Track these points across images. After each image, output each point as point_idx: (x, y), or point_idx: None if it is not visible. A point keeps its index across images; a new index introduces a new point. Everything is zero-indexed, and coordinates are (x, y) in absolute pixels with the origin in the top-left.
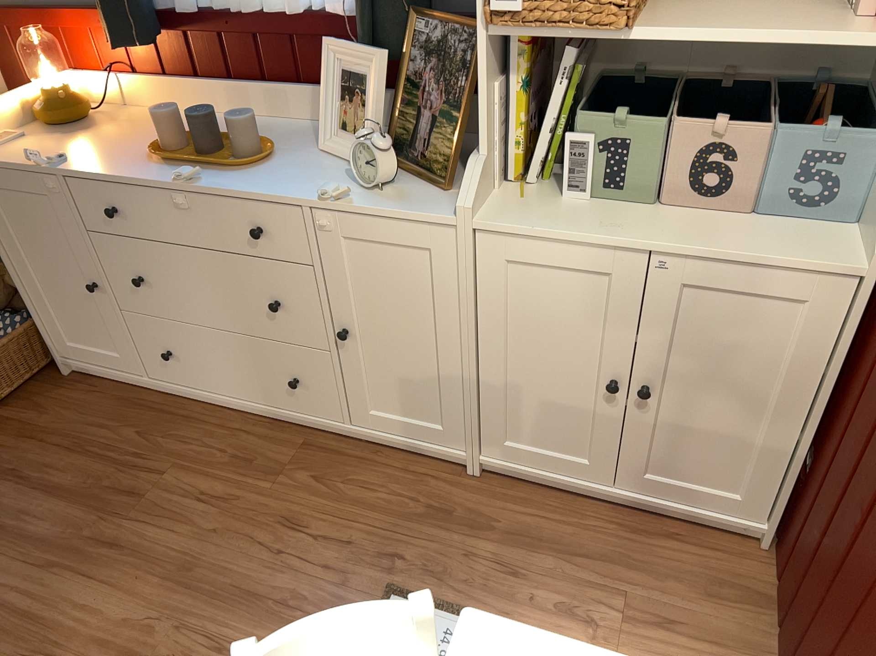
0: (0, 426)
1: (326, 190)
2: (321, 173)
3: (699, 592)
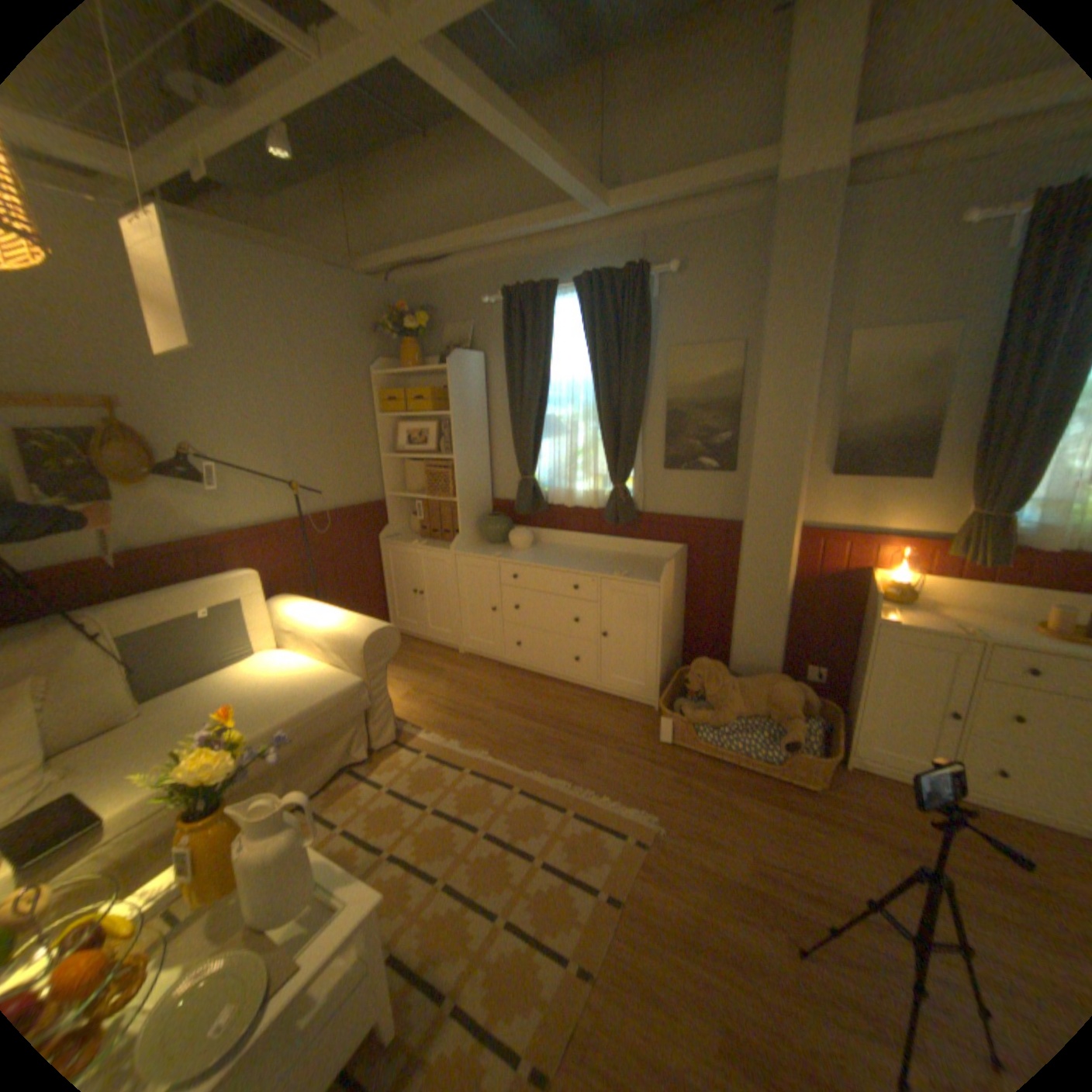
0: (840, 808)
1: None
2: None
3: None
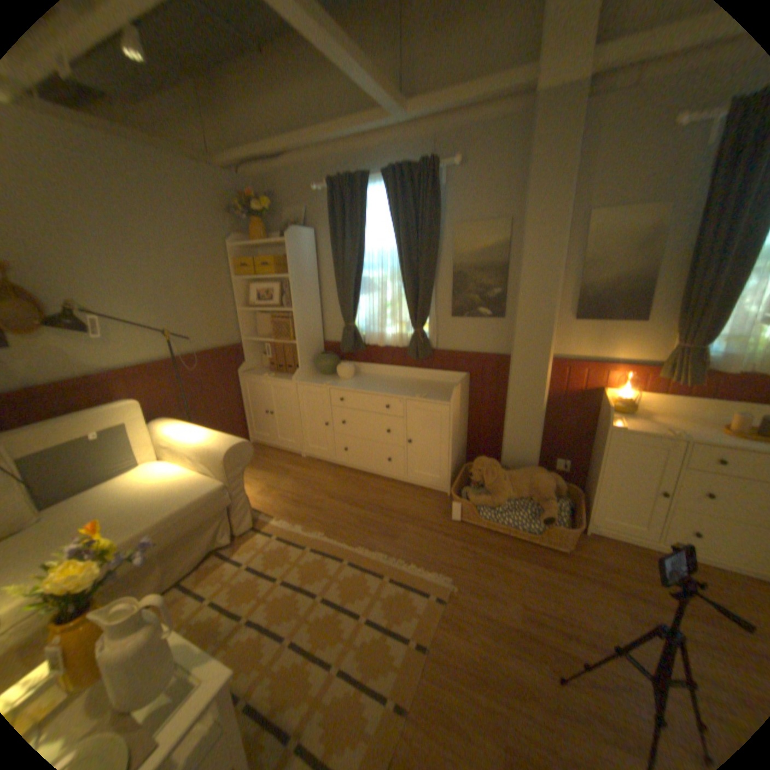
0: (583, 564)
1: None
2: None
3: None
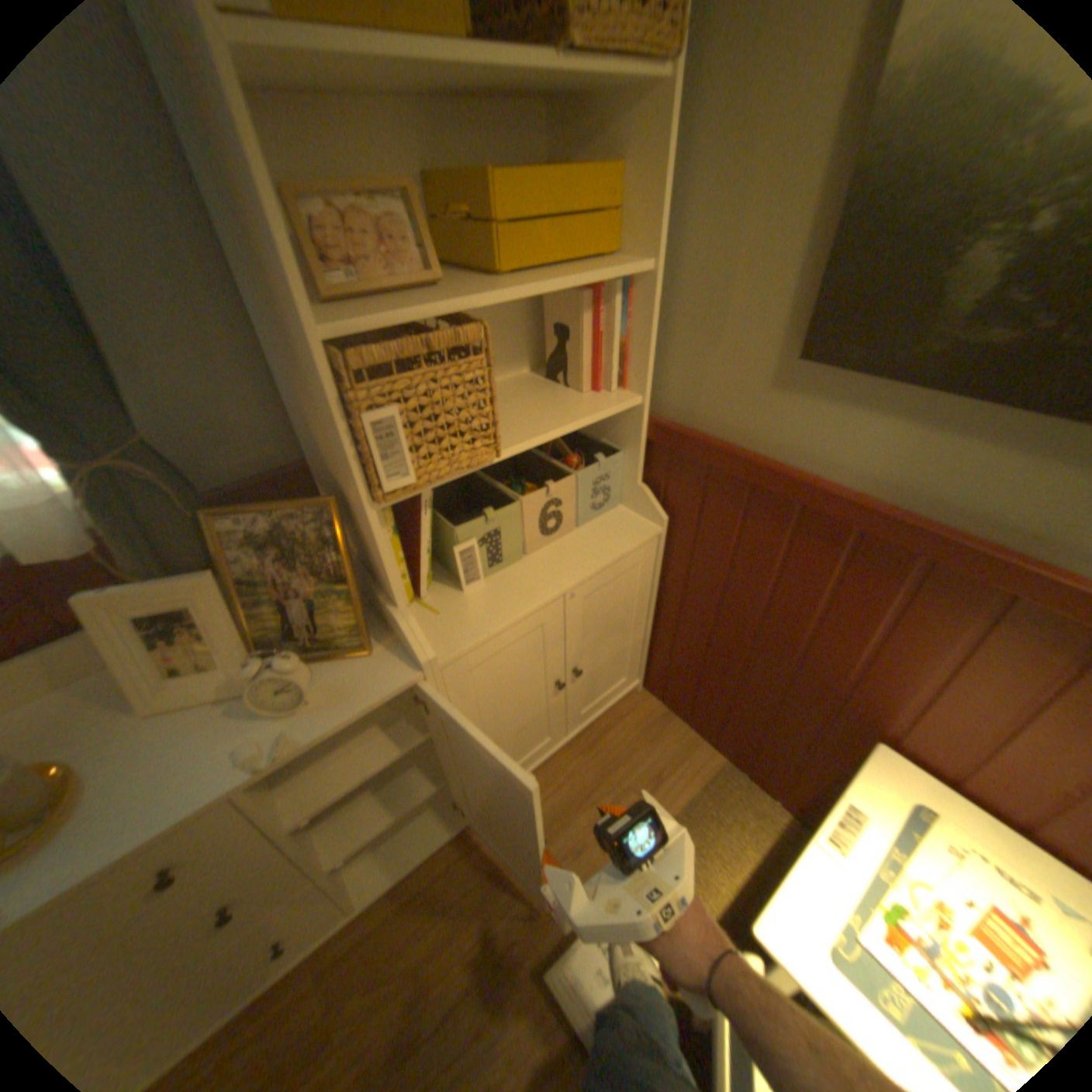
0: None
1: (241, 760)
2: (186, 744)
3: (652, 747)
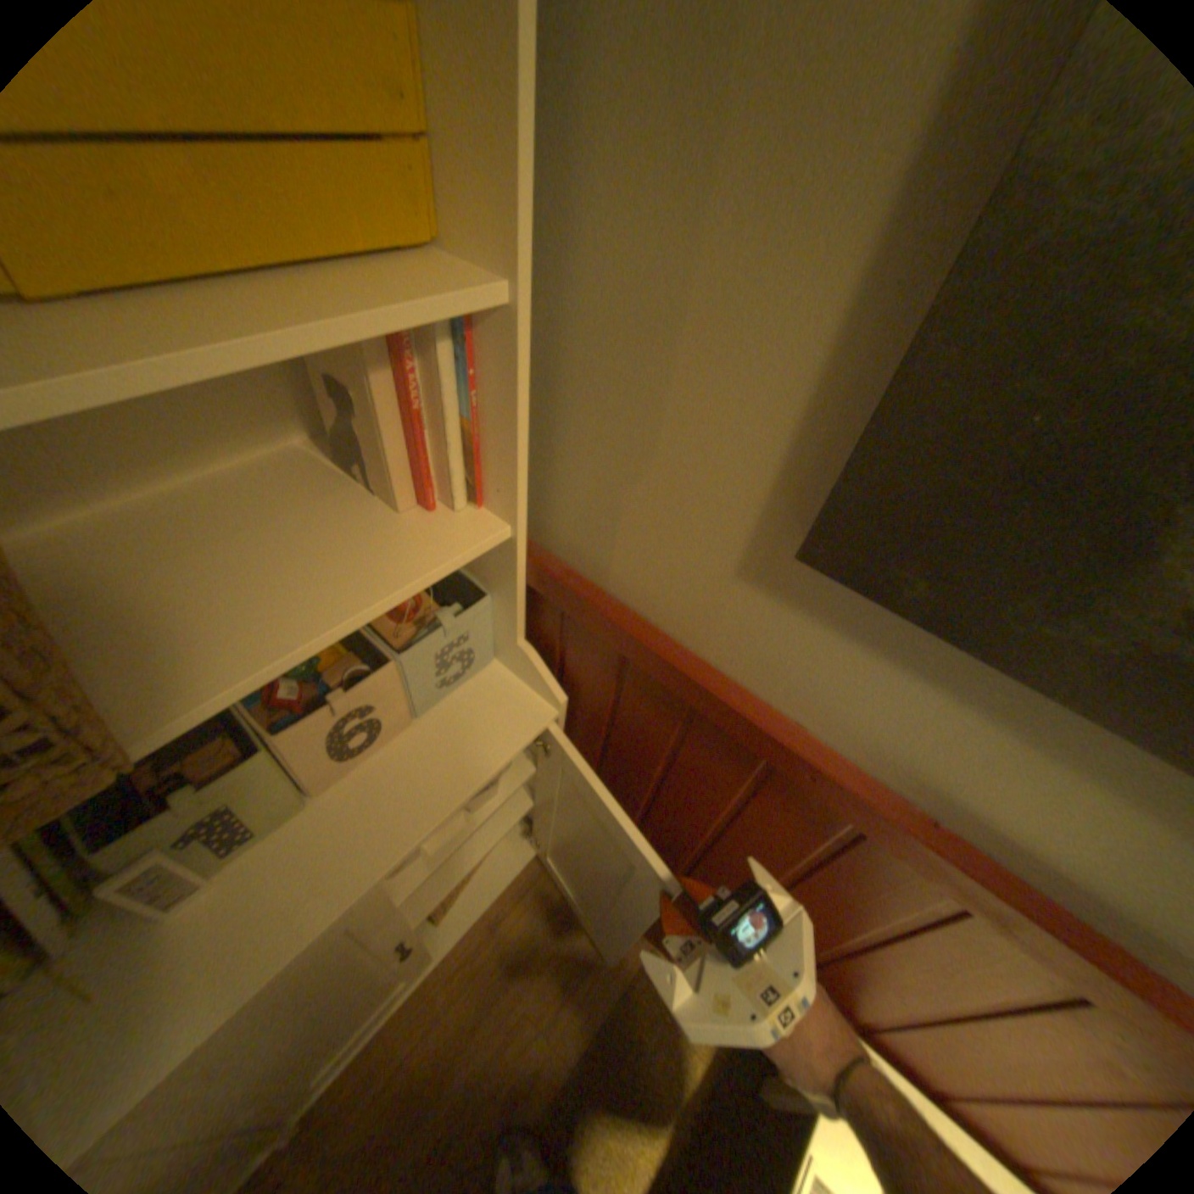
0: None
1: None
2: None
3: (557, 941)
